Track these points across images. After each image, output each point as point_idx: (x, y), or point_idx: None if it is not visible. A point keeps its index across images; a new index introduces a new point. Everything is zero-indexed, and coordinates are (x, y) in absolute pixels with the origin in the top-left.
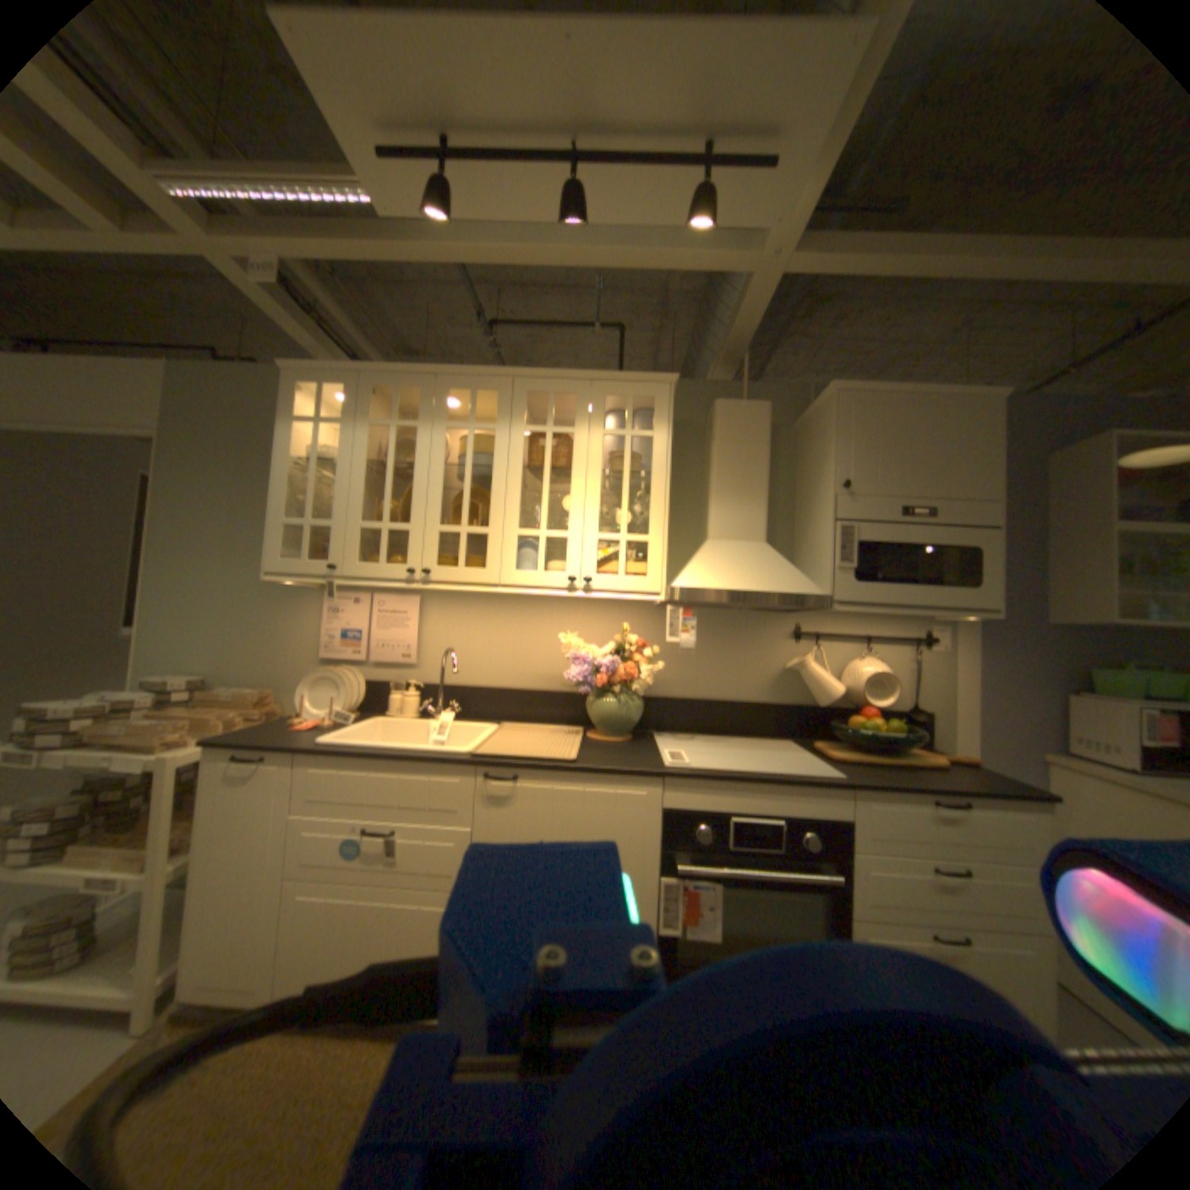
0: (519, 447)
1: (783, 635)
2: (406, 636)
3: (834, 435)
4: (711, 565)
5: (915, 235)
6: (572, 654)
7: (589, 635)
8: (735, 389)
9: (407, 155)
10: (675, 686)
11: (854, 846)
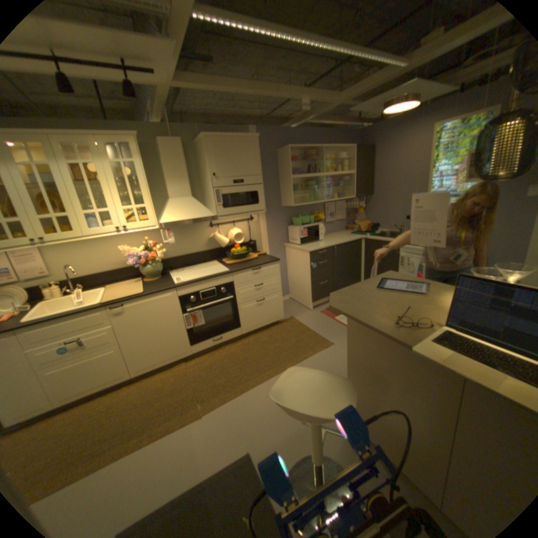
0: (66, 169)
1: (207, 227)
2: (38, 265)
3: (207, 156)
4: (174, 212)
5: (218, 78)
6: (128, 254)
7: (132, 243)
8: (165, 128)
9: None
10: (173, 254)
11: (235, 288)
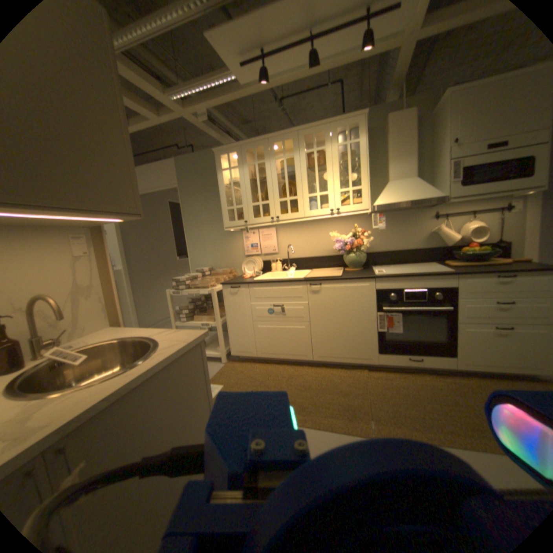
0: (303, 159)
1: (429, 217)
2: (272, 242)
3: (449, 116)
4: (390, 192)
5: None
6: (335, 239)
7: (341, 231)
8: (399, 103)
9: (249, 61)
10: (380, 246)
11: (457, 295)
